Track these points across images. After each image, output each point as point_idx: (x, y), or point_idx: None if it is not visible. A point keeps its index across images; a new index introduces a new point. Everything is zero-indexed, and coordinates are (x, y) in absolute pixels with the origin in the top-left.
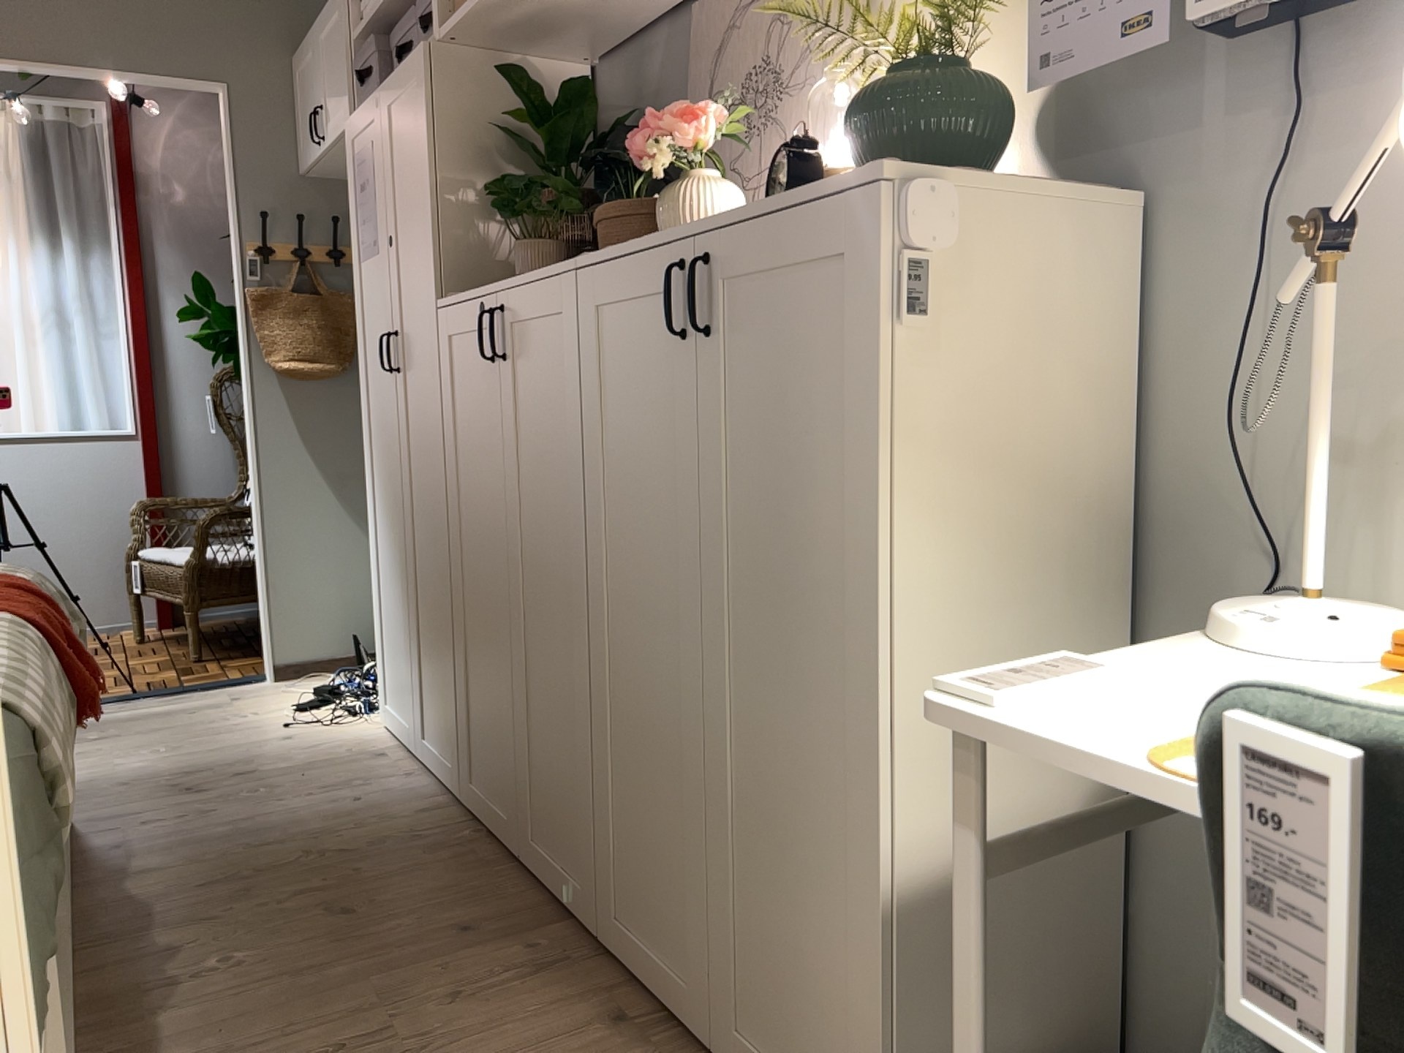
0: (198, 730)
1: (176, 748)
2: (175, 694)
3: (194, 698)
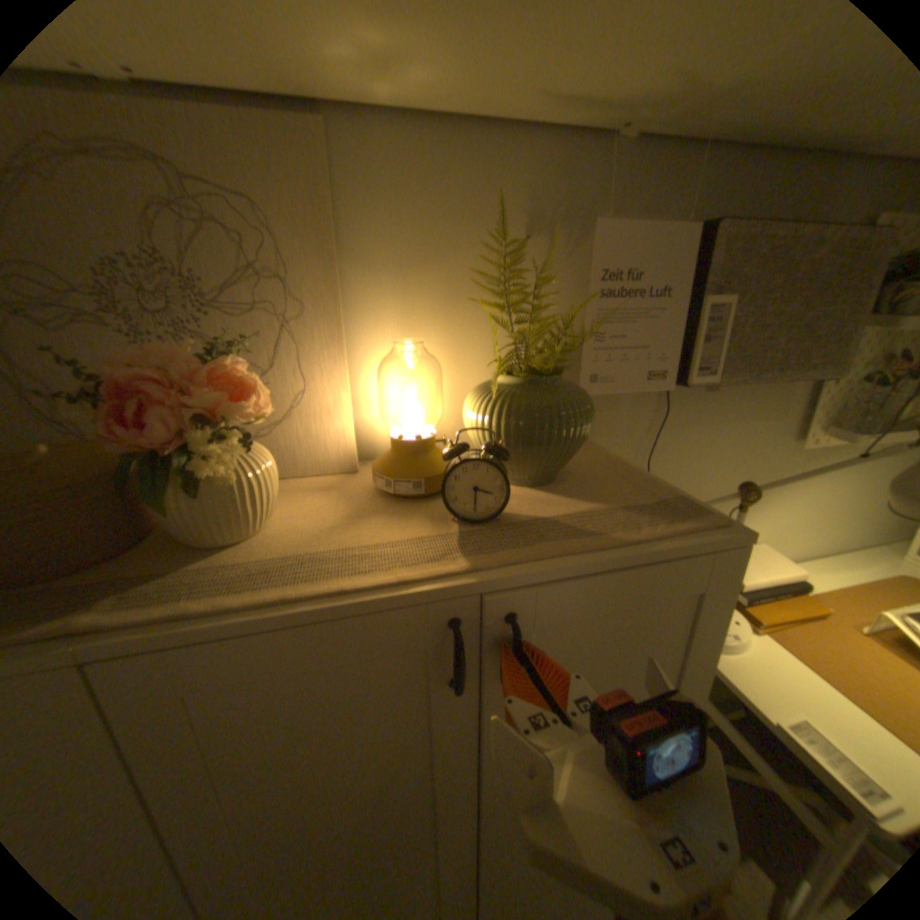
0: None
1: None
2: None
3: None
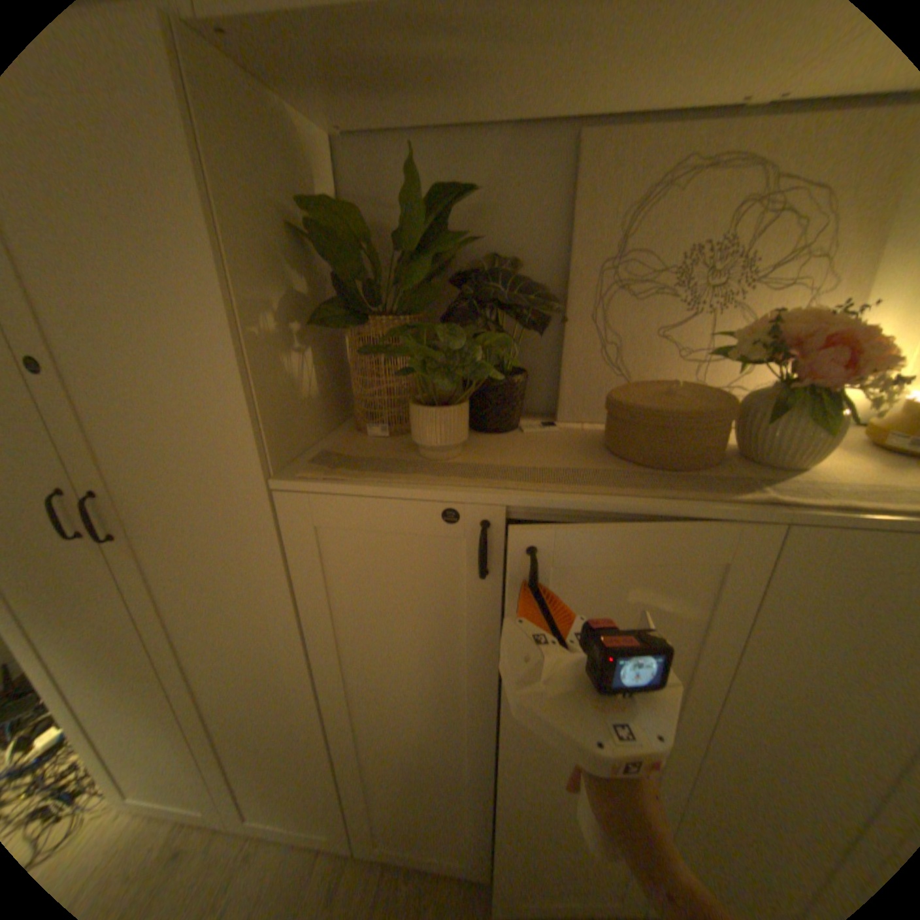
0: None
1: None
2: None
3: None
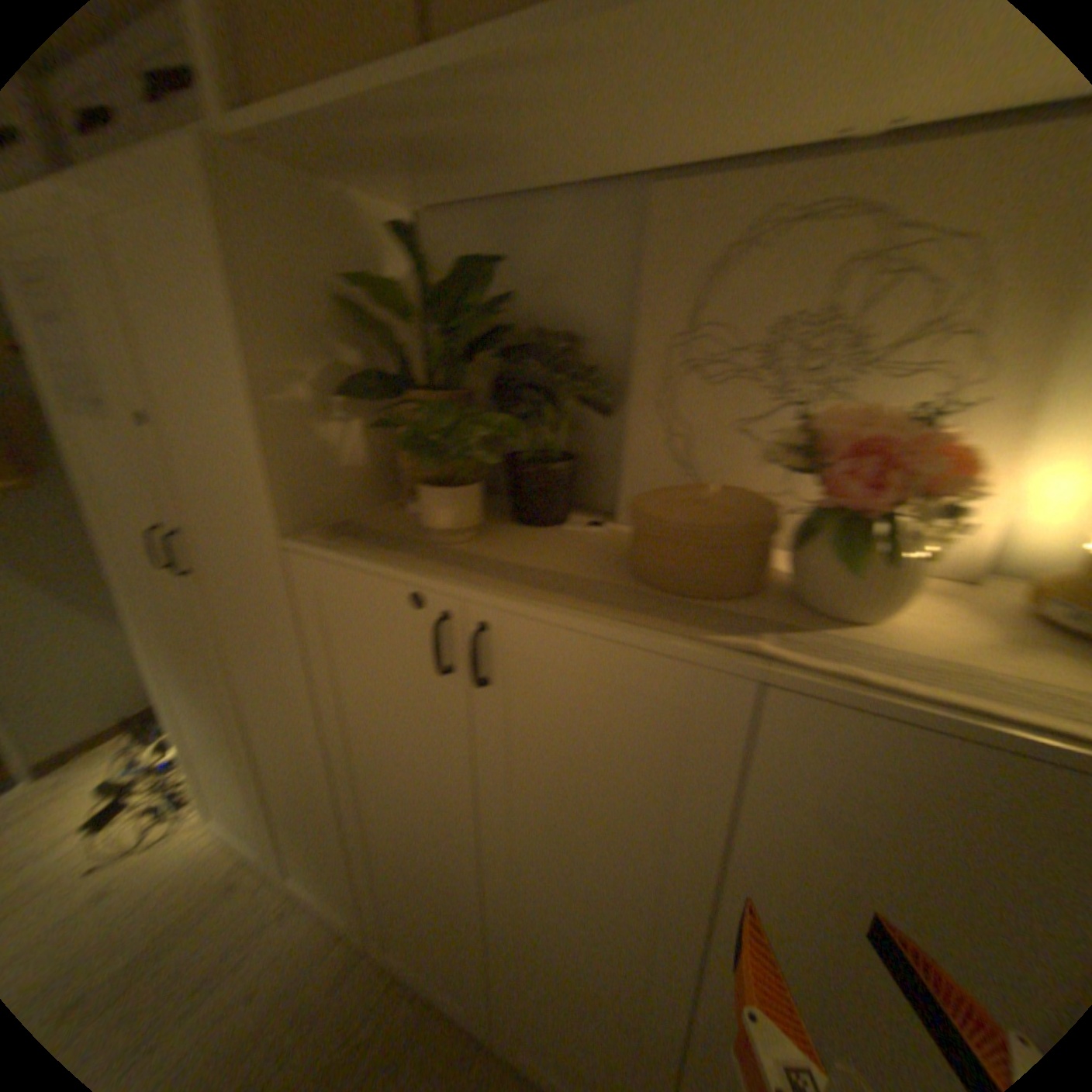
0: None
1: None
2: None
3: None
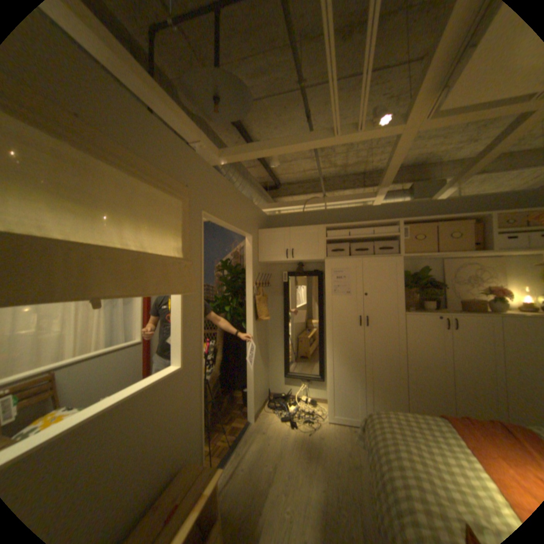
0: (292, 450)
1: (308, 459)
2: (239, 443)
3: (250, 441)
